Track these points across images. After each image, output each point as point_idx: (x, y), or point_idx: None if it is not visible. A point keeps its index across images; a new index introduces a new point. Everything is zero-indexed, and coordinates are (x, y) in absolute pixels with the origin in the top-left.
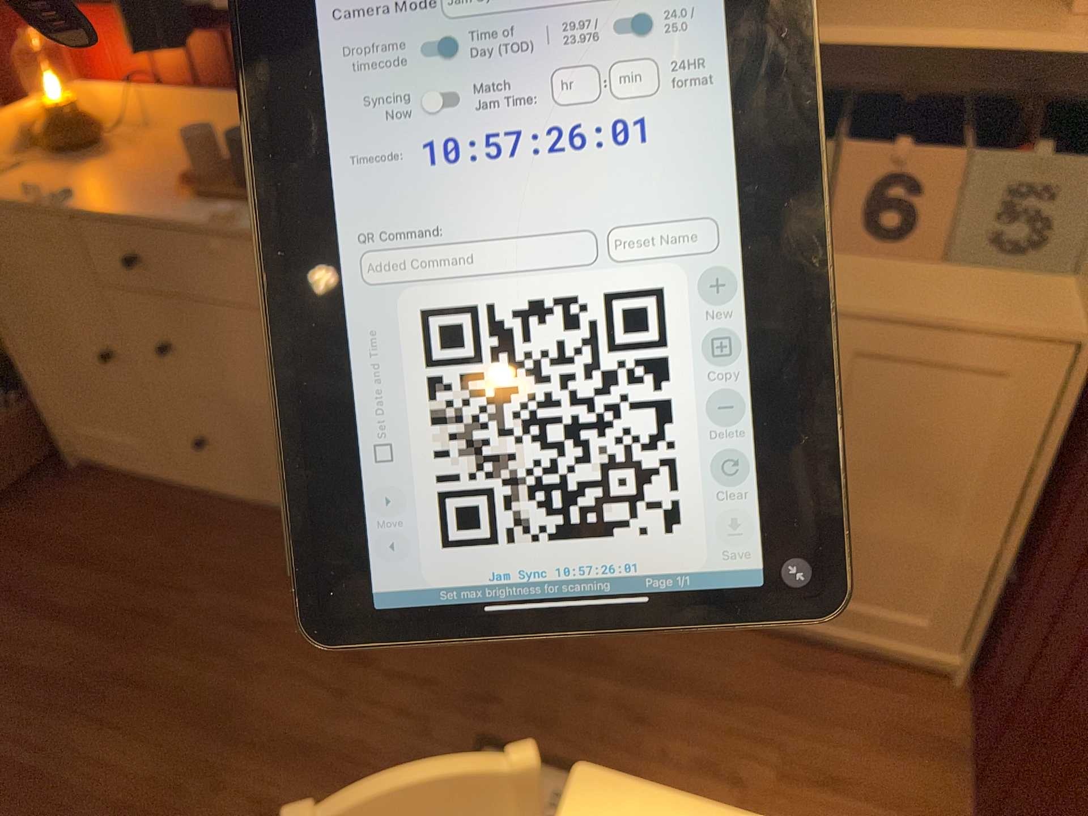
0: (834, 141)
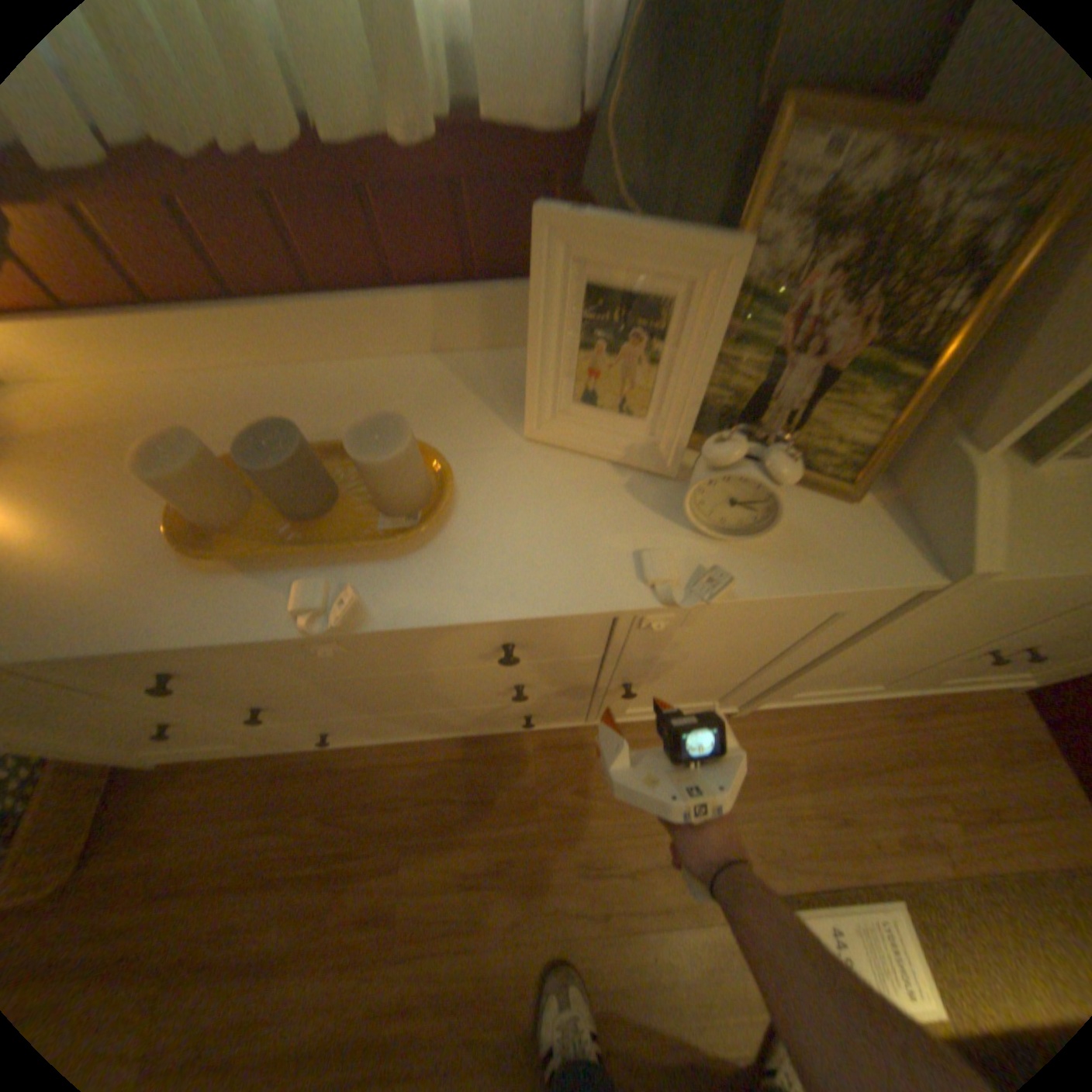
0: None
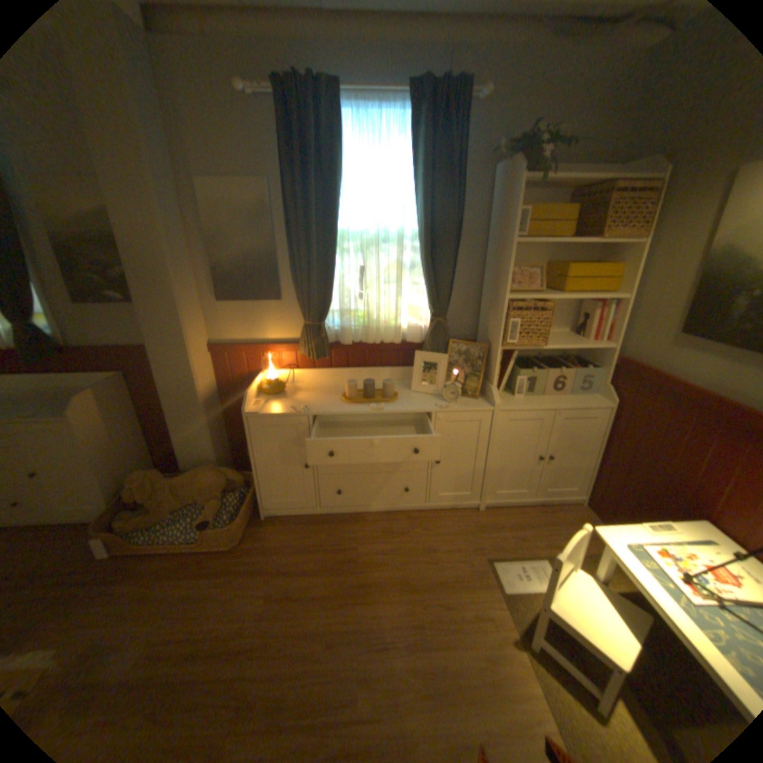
0: (545, 368)
